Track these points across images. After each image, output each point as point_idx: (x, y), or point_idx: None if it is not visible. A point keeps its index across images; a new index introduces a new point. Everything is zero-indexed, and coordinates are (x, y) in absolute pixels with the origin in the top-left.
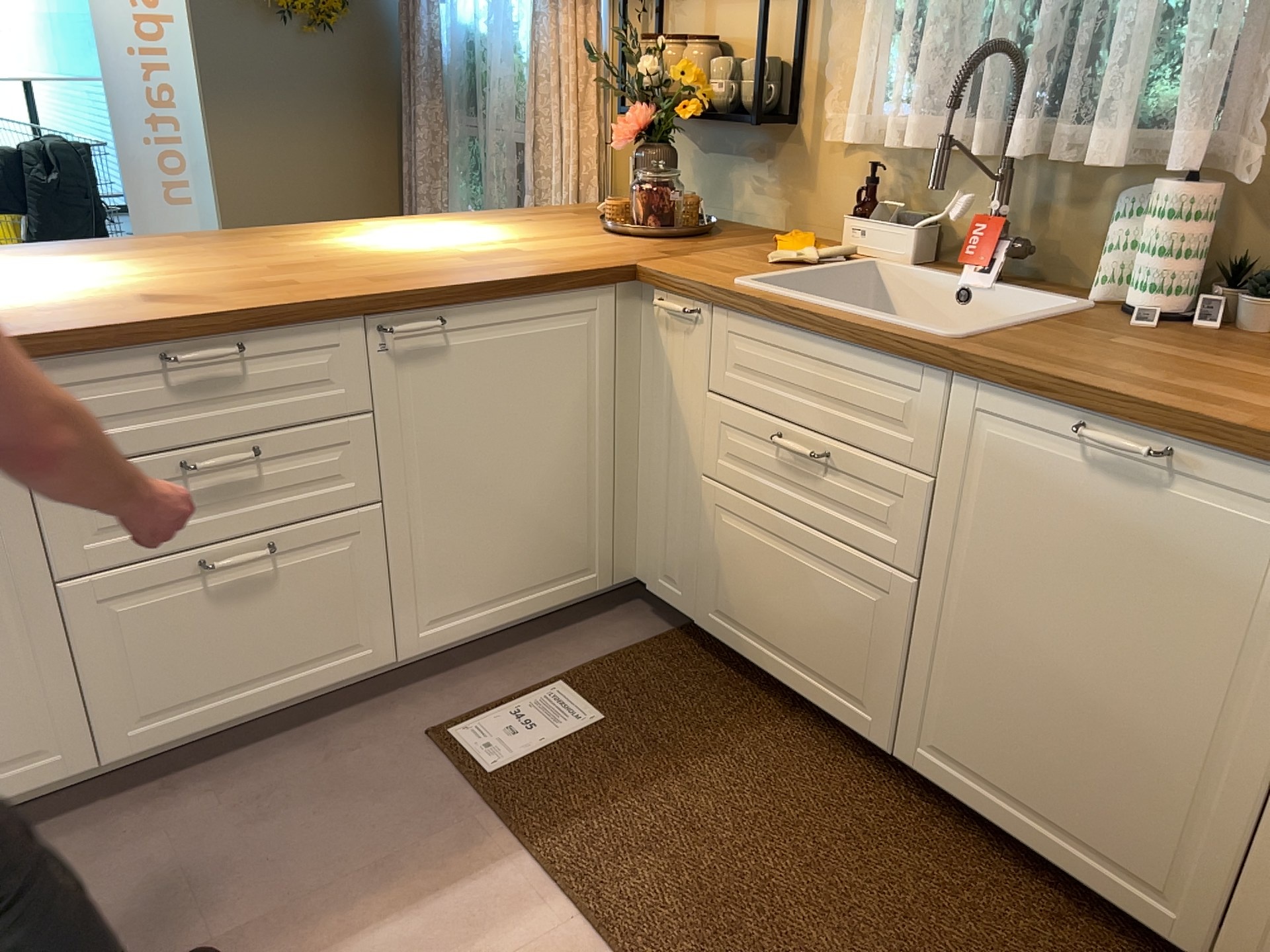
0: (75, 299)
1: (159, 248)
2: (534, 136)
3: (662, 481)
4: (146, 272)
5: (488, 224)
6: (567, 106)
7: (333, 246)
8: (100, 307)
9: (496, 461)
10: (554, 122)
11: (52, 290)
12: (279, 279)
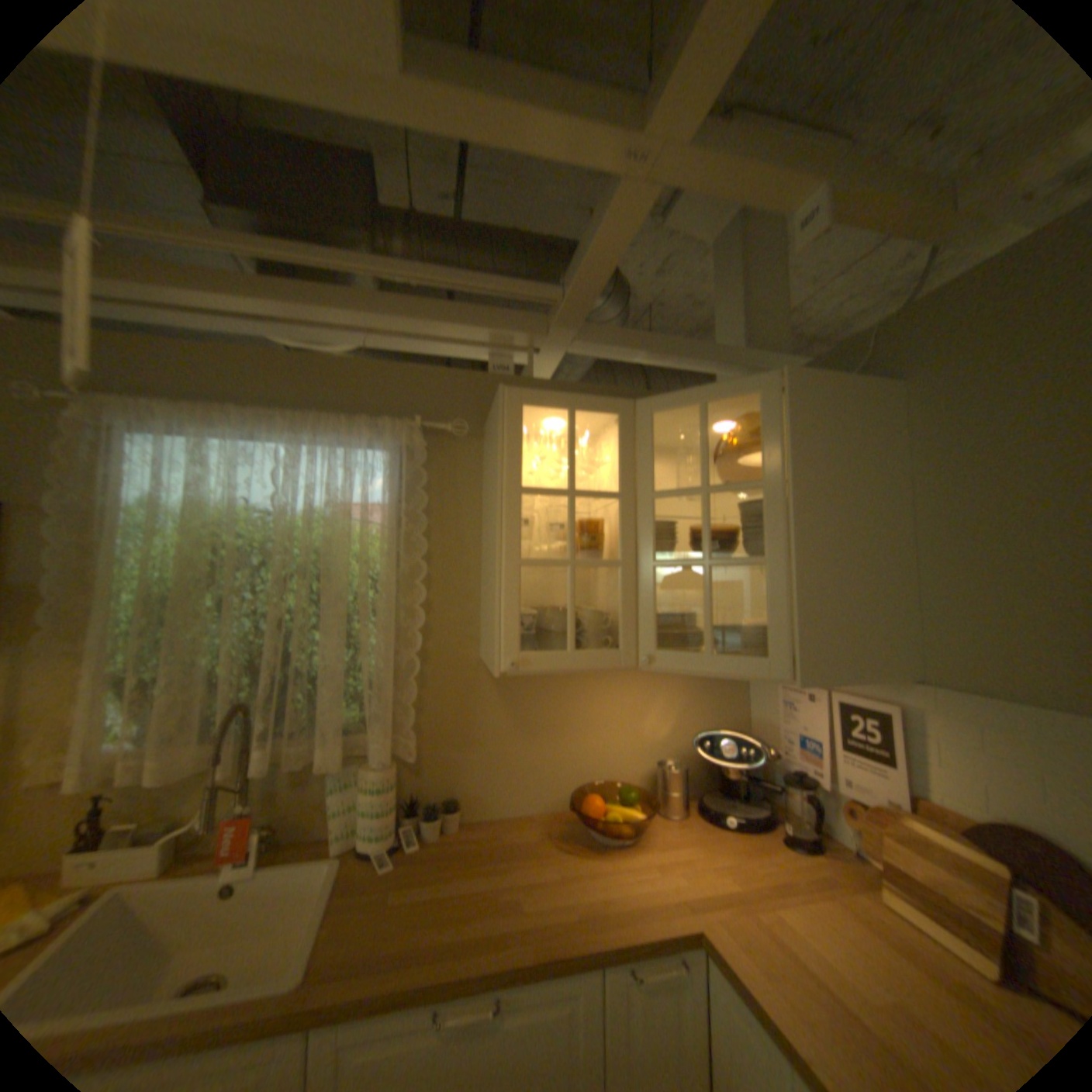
0: None
1: None
2: None
3: None
4: None
5: None
6: None
7: None
8: None
9: None
10: None
11: None
12: None
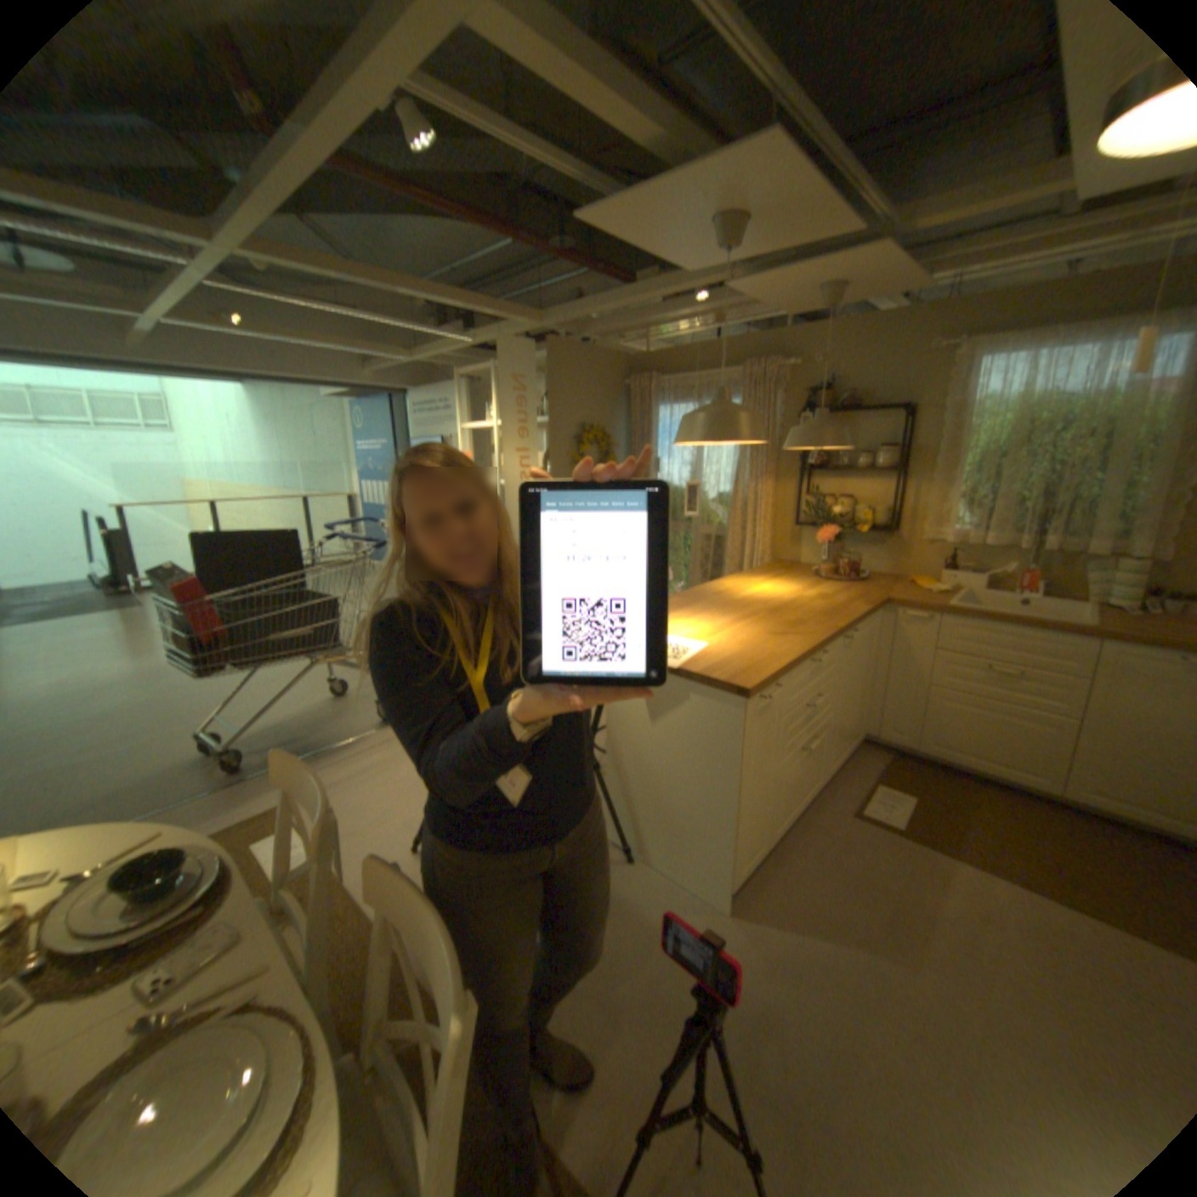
0: (748, 637)
1: (686, 605)
2: (732, 533)
3: (897, 689)
4: (726, 619)
5: (770, 579)
6: (752, 520)
7: (750, 598)
8: (773, 640)
9: (853, 689)
10: (748, 528)
11: (724, 633)
12: (788, 618)
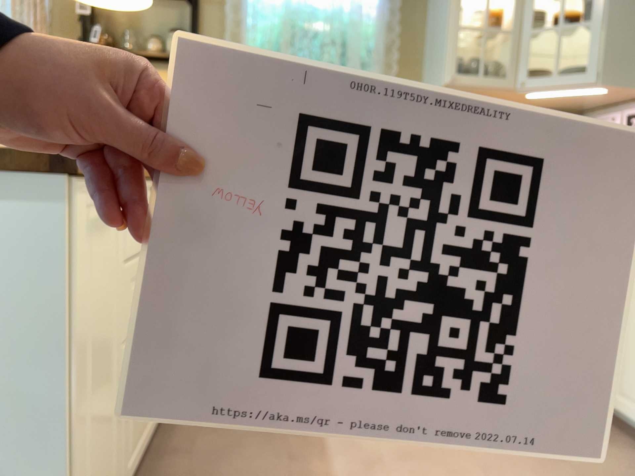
0: None
1: None
2: None
3: None
4: None
5: None
6: None
7: None
8: None
9: None
10: None
11: None
12: None
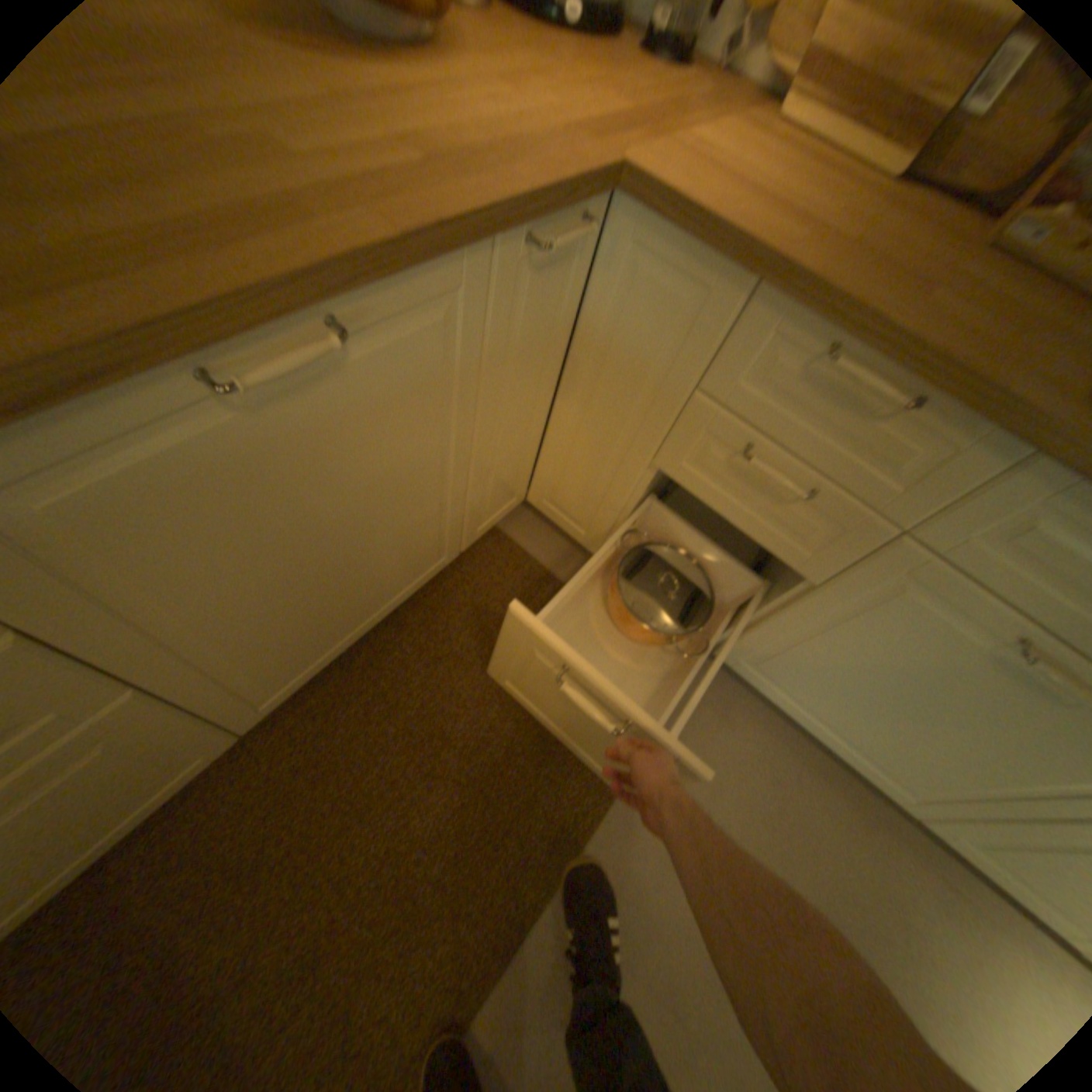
0: None
1: None
2: None
3: None
4: None
5: None
6: None
7: None
8: None
9: None
10: None
11: None
12: None
